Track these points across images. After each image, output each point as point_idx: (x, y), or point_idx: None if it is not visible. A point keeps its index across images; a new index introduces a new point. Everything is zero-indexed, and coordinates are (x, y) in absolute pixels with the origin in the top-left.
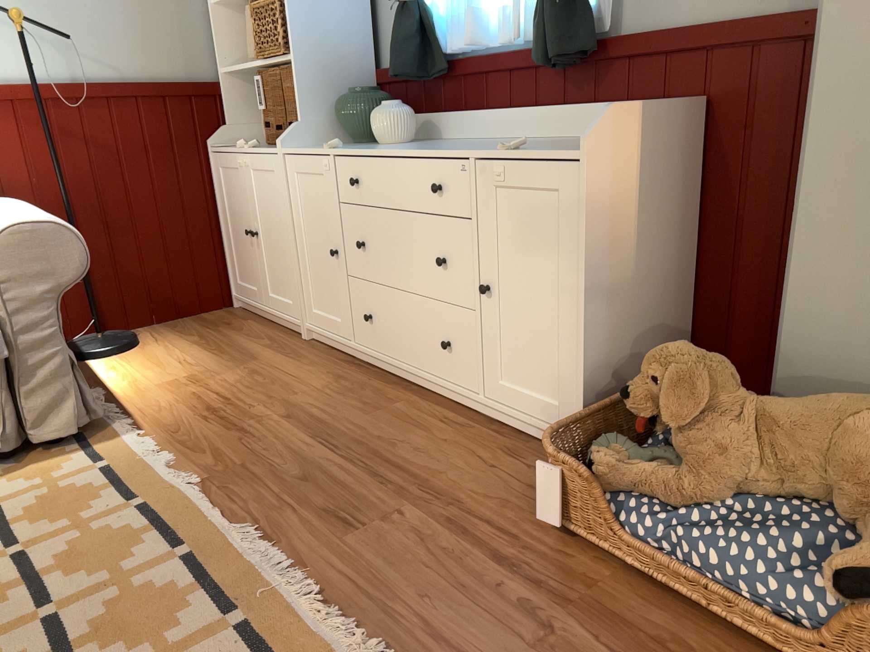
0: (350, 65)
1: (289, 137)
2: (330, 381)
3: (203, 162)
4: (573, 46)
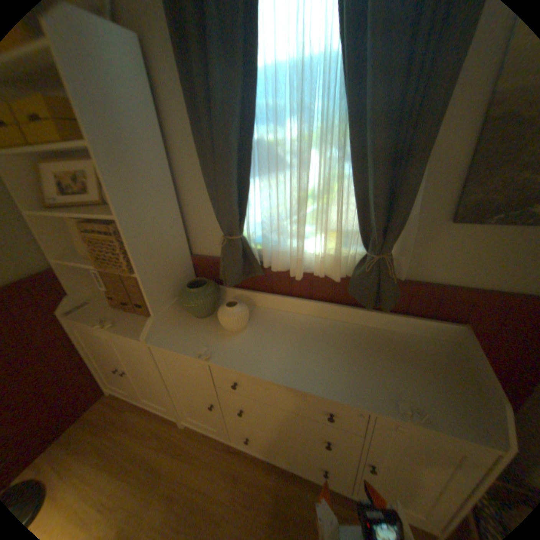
0: (177, 259)
1: (149, 330)
2: (232, 487)
3: (53, 324)
4: (398, 297)
